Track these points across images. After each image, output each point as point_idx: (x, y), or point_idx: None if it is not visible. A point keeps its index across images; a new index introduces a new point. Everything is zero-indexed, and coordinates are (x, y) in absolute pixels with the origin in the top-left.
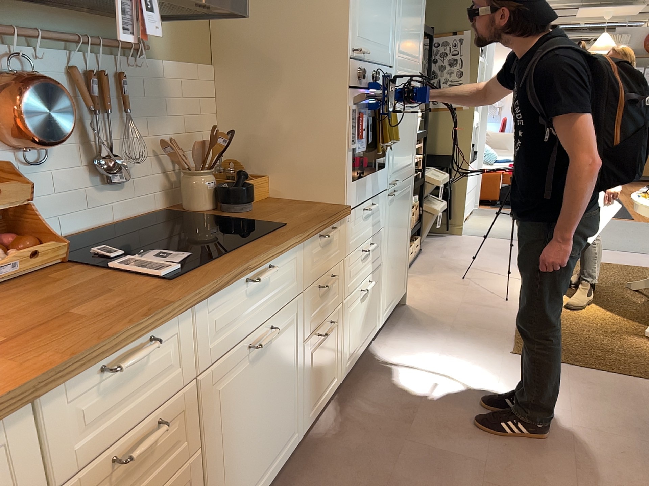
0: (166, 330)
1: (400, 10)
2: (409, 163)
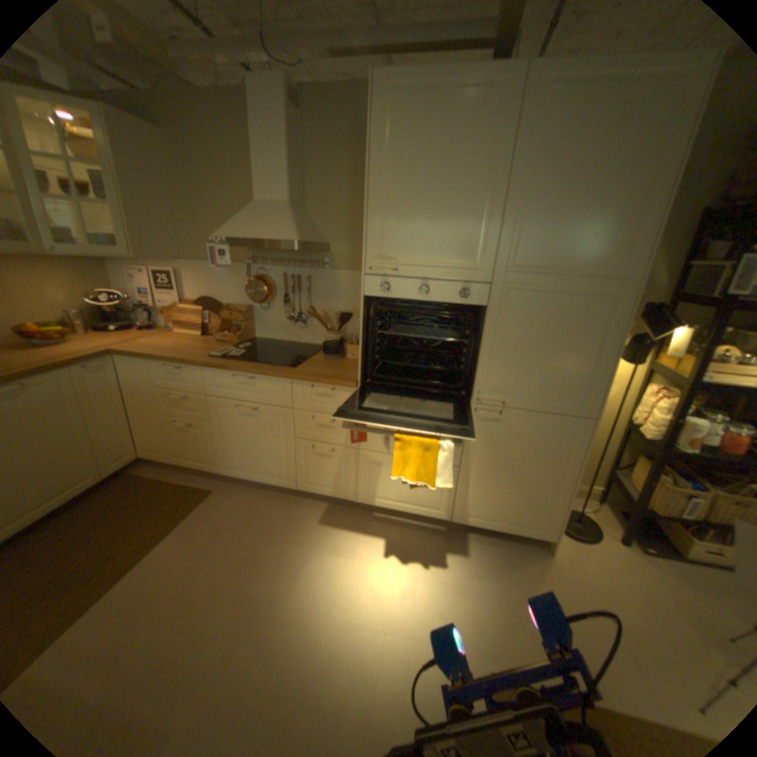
0: (187, 369)
1: (518, 215)
2: (568, 398)
